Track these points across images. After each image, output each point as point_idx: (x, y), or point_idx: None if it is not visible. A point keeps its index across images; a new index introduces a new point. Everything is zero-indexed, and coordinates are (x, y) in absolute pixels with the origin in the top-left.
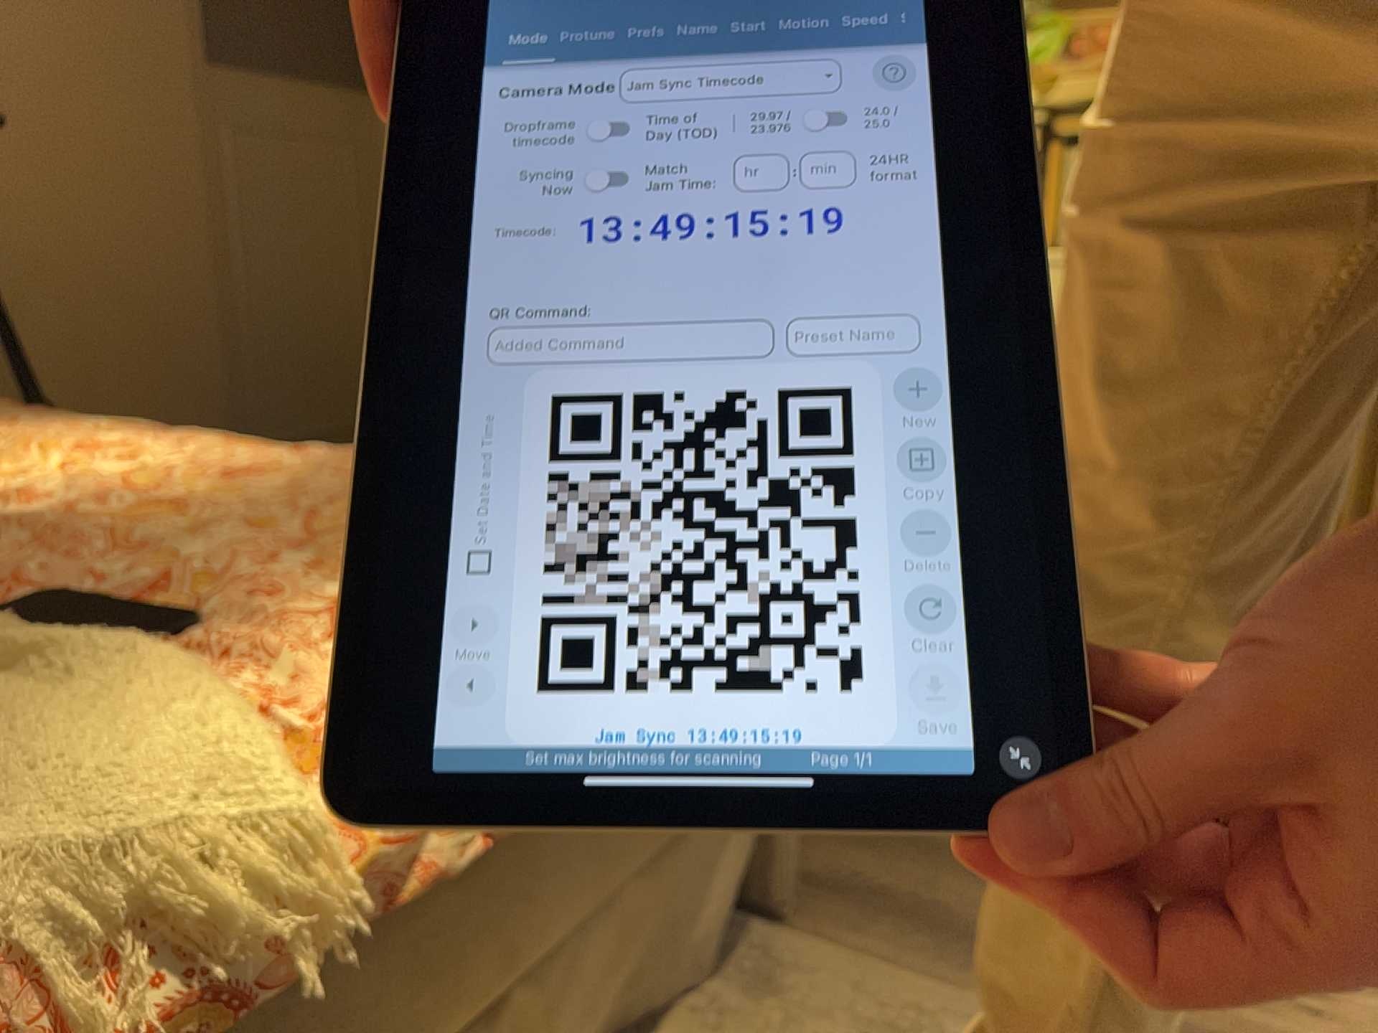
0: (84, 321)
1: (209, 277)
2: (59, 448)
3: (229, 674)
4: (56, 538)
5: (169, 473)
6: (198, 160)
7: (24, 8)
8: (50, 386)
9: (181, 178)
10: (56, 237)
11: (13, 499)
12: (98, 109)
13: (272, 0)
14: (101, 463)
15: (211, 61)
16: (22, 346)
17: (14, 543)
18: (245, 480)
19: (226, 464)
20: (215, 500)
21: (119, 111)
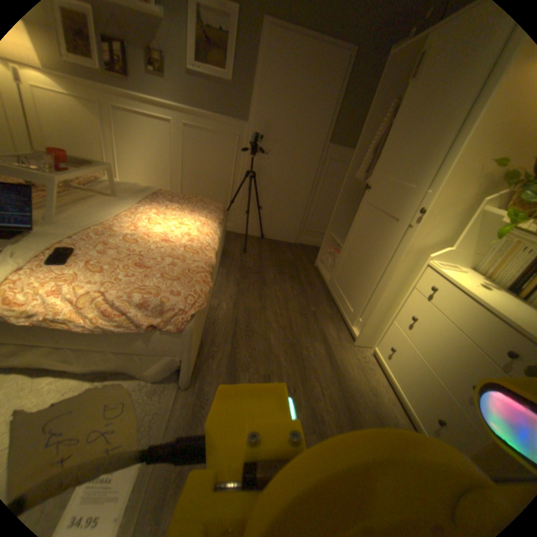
0: (277, 193)
1: (308, 191)
2: (190, 219)
3: (48, 271)
4: (112, 237)
5: (165, 233)
6: (316, 165)
7: (289, 126)
8: (266, 204)
9: (310, 168)
10: (278, 175)
11: (138, 227)
12: (297, 150)
13: (355, 127)
14: (177, 226)
15: (331, 141)
16: (264, 195)
17: (120, 234)
18: (166, 240)
19: (186, 235)
20: (158, 241)
21: (301, 151)
